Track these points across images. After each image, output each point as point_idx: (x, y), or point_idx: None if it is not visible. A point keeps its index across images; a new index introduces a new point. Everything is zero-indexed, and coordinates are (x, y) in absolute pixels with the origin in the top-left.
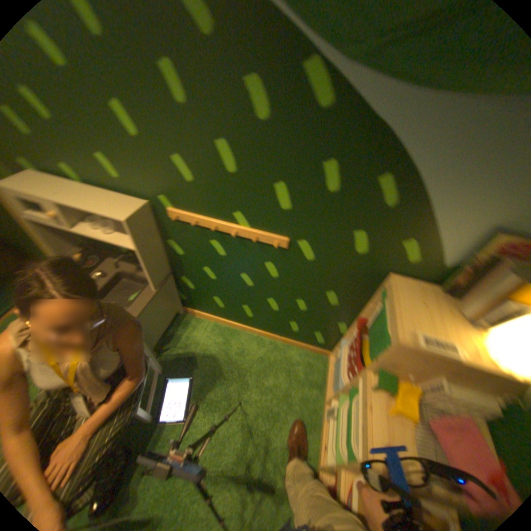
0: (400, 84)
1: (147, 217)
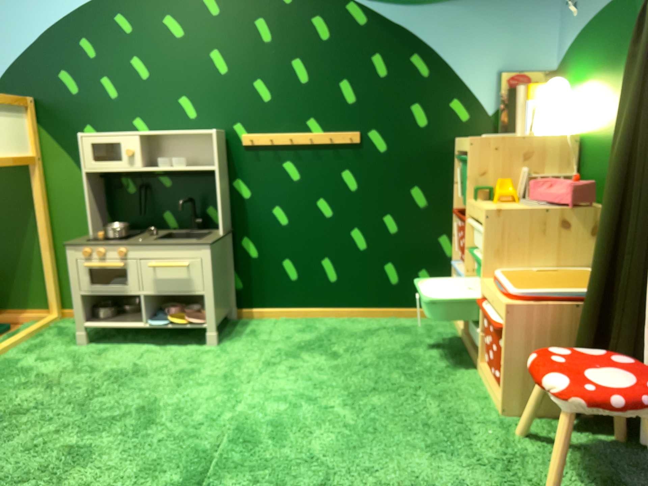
0: (397, 4)
1: (219, 147)
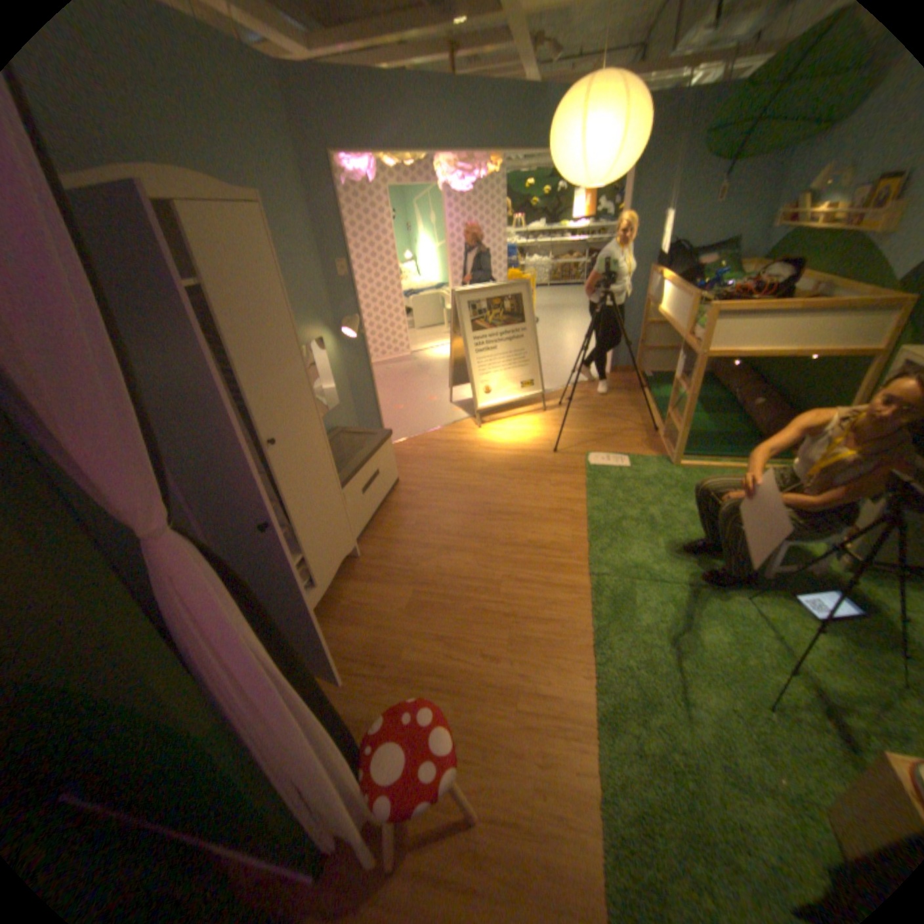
0: None
1: None
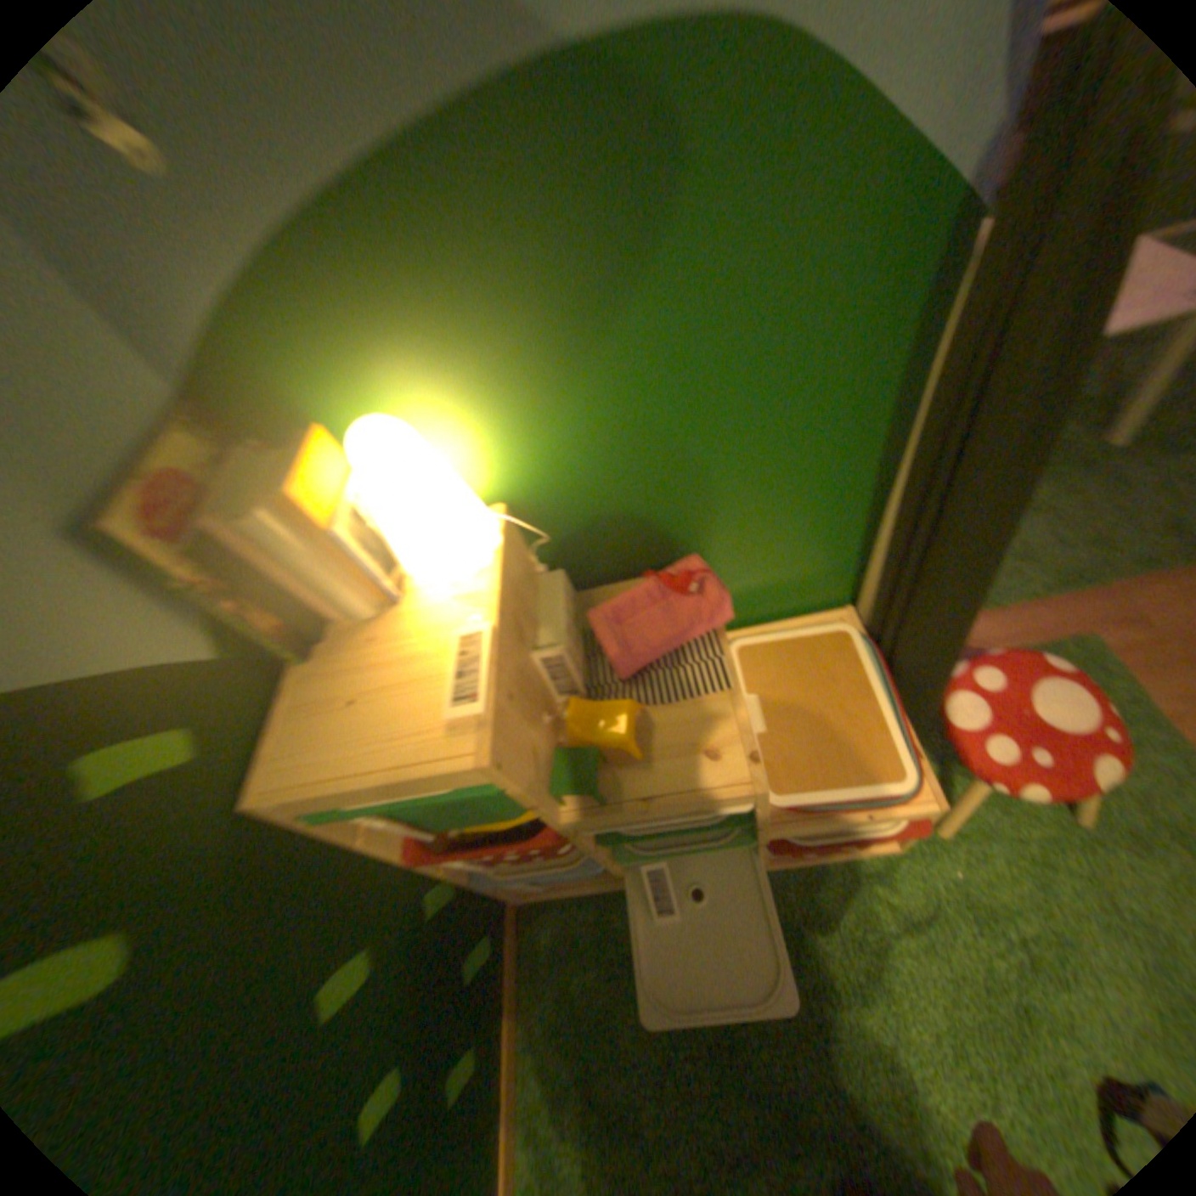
0: None
1: None
